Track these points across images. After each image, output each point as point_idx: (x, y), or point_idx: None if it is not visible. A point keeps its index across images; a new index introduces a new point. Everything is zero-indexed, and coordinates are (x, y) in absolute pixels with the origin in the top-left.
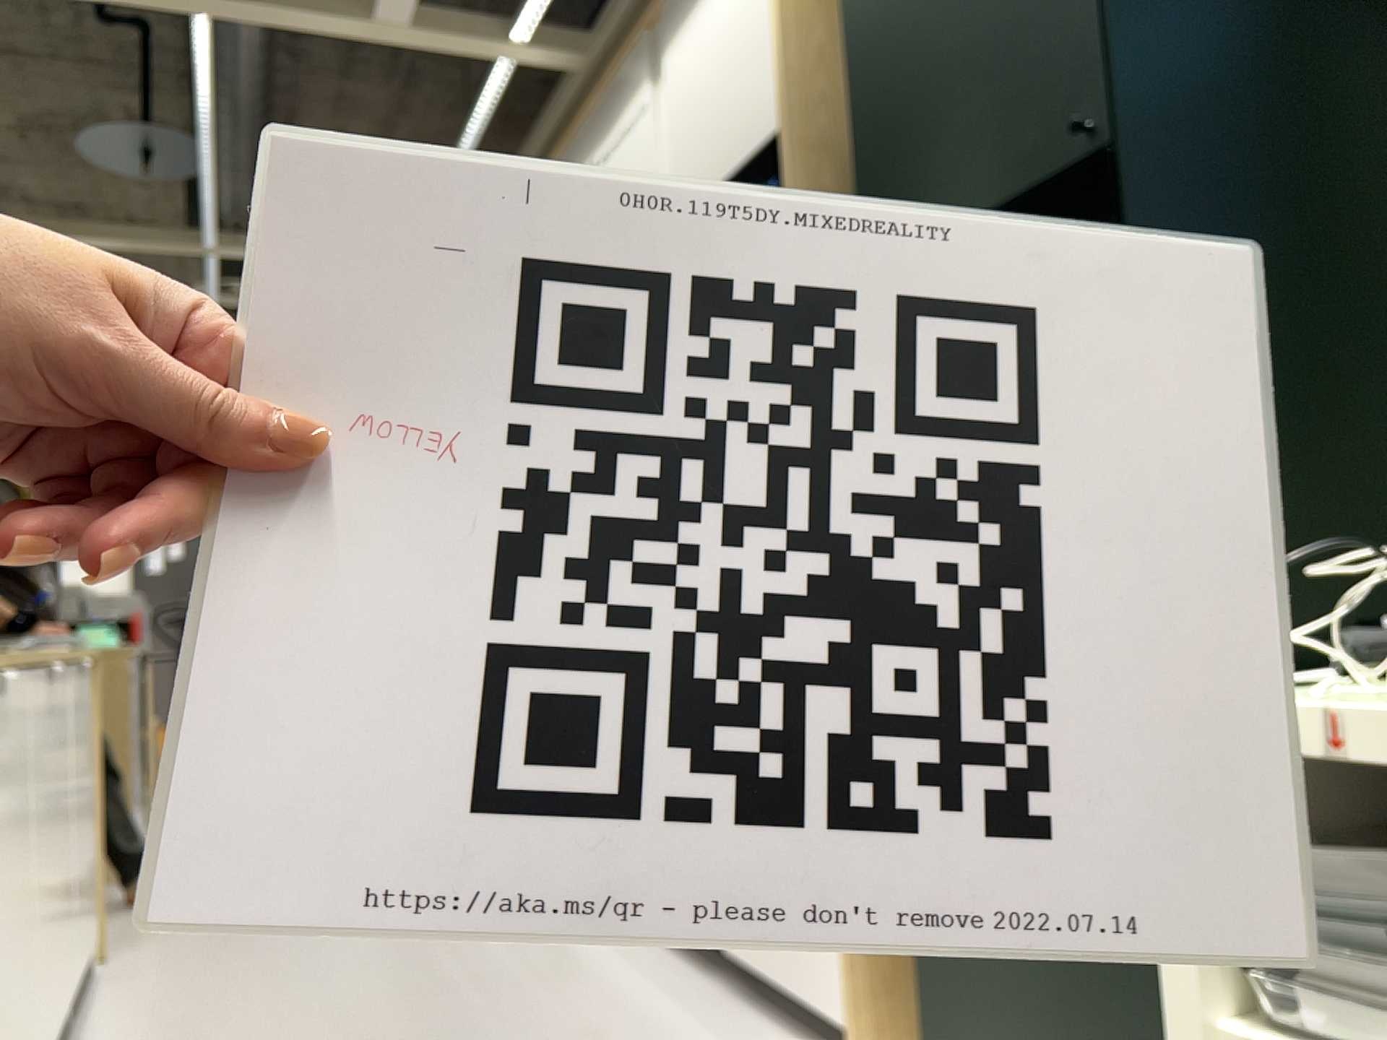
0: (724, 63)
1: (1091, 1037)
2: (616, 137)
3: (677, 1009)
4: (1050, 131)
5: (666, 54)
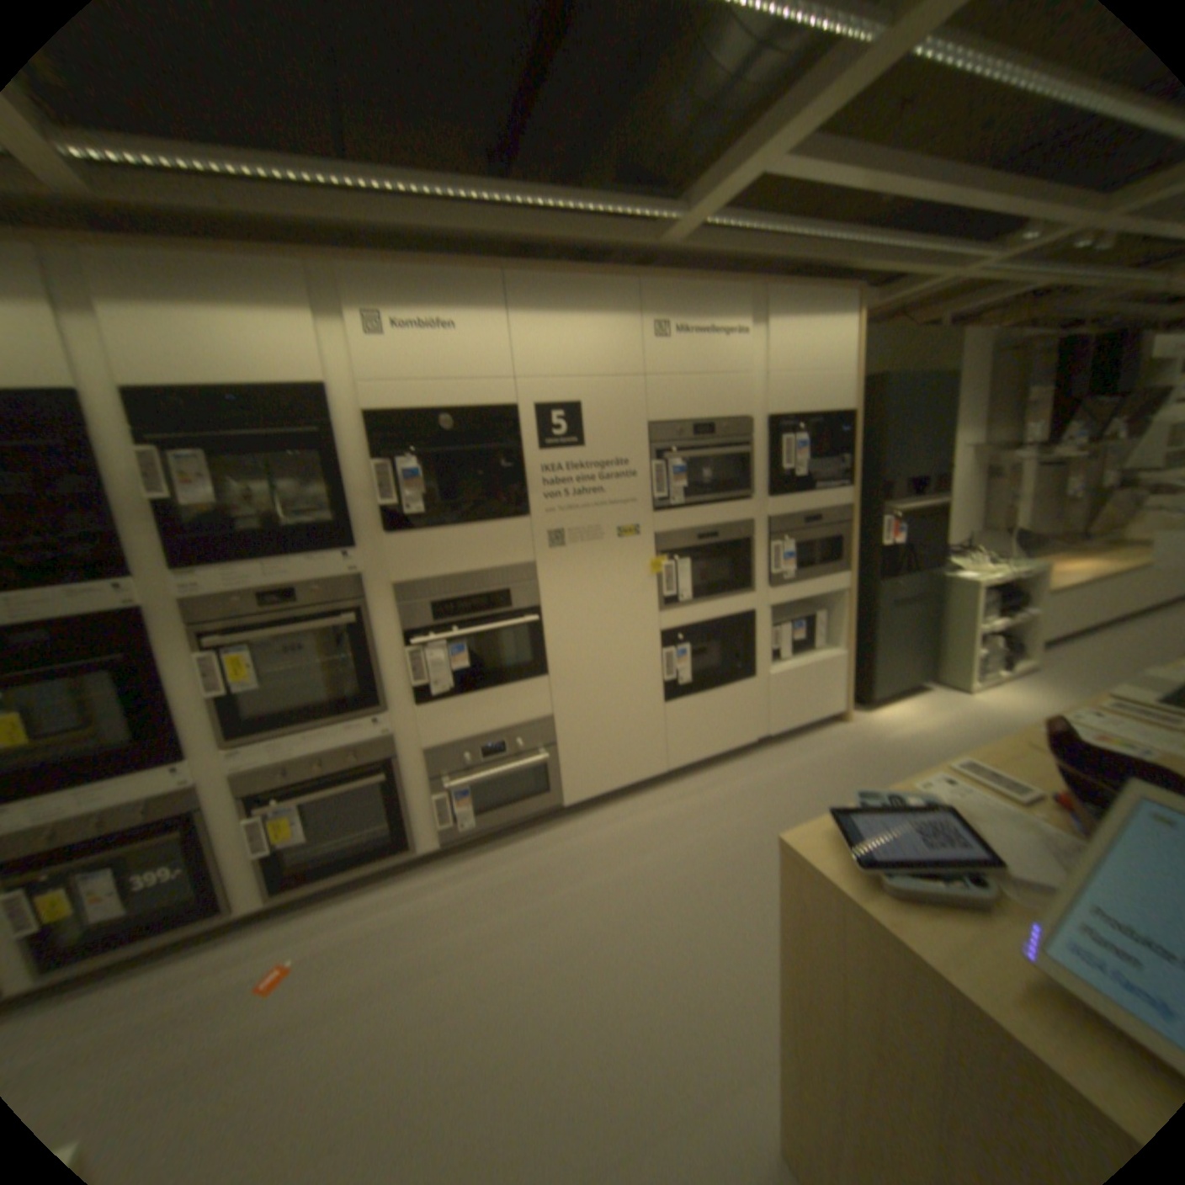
0: (818, 357)
1: (913, 657)
2: (700, 323)
3: (786, 761)
4: (937, 462)
5: (766, 313)
